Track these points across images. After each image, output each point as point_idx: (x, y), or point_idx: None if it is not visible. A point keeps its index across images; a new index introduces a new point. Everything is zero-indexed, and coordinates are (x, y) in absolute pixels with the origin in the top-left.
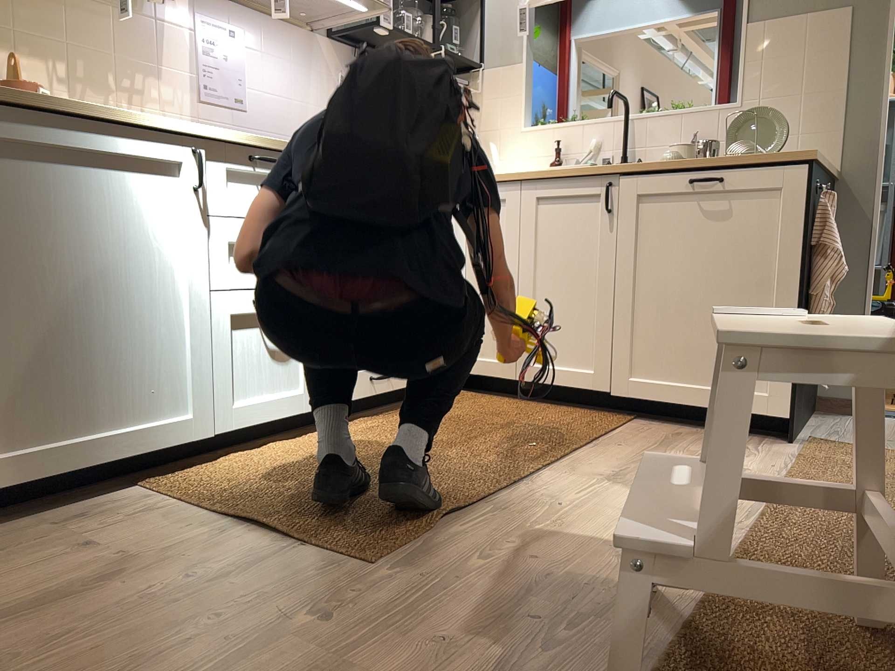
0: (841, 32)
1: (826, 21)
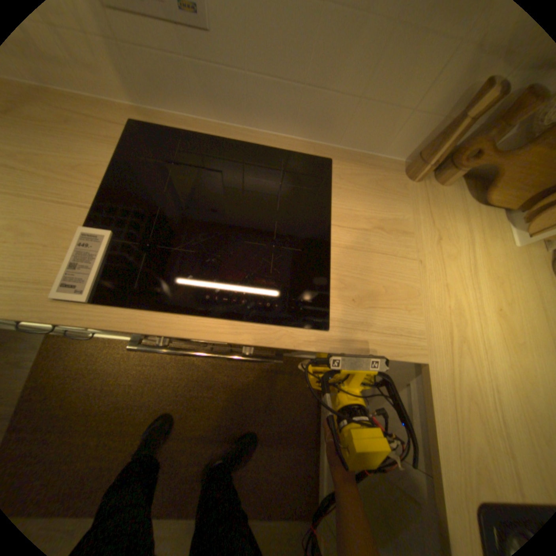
0: None
1: None
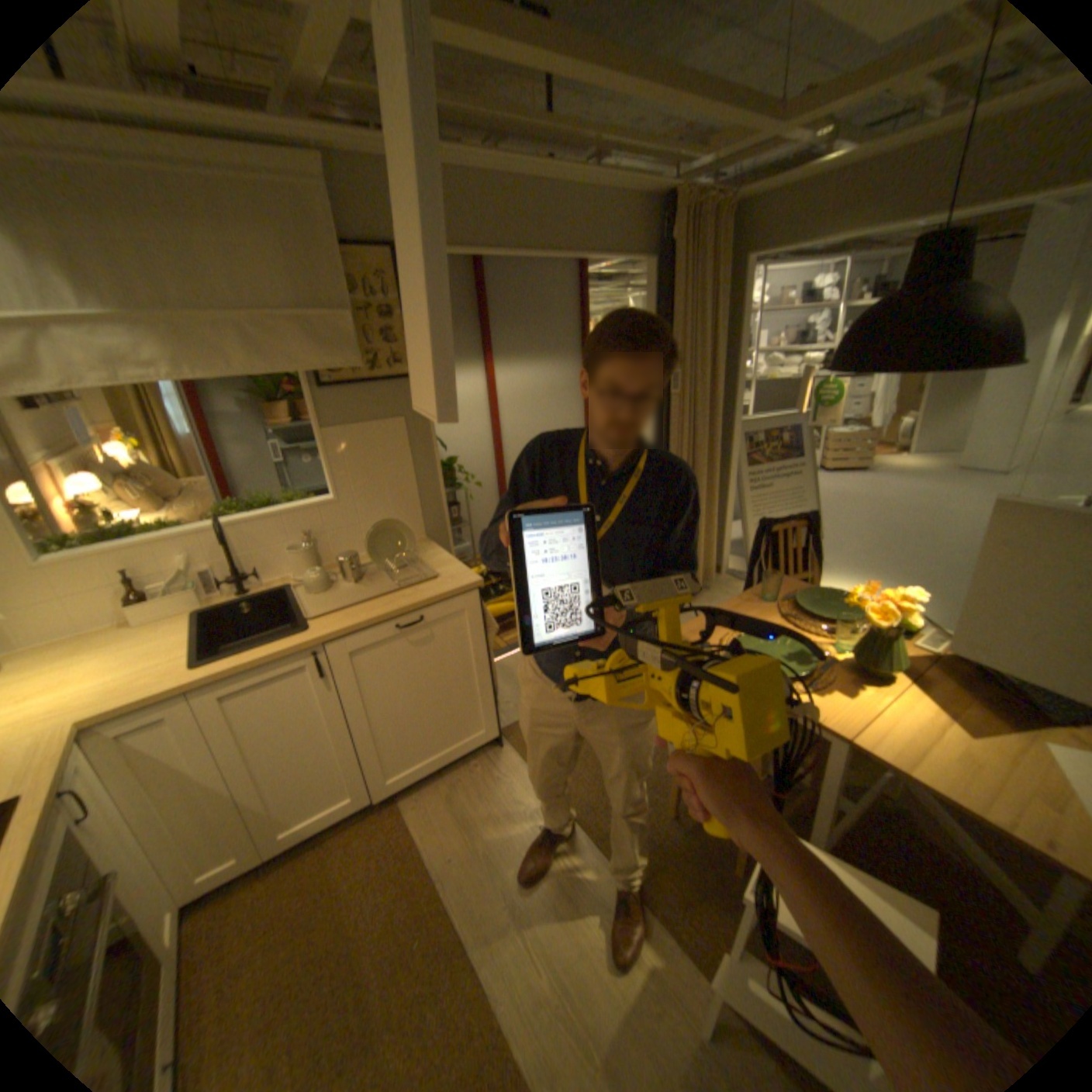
0: (400, 437)
1: (387, 427)
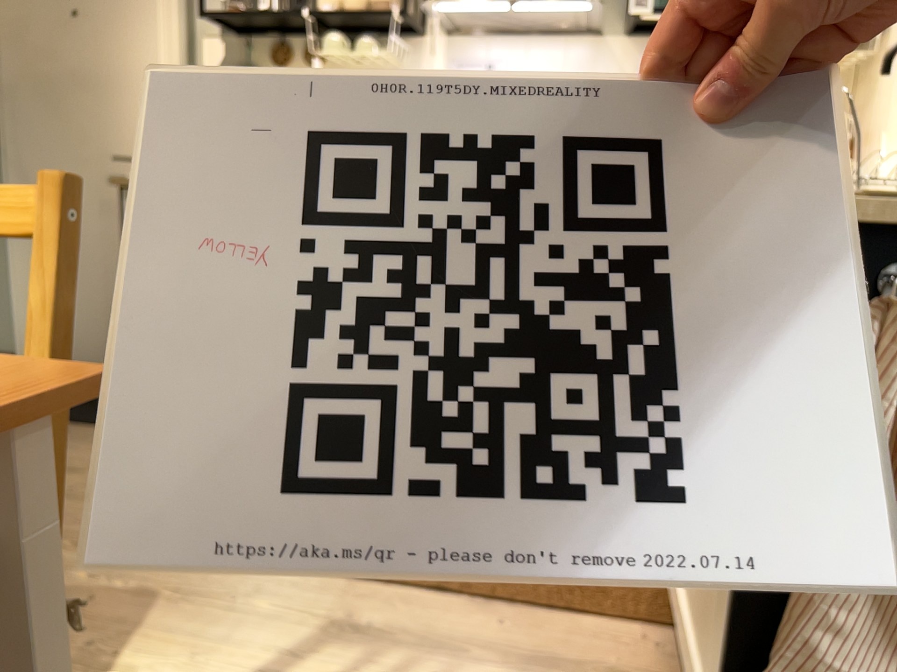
0: None
1: None
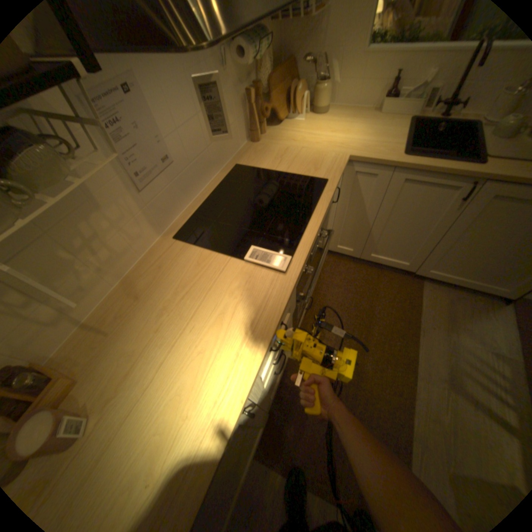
0: None
1: None
